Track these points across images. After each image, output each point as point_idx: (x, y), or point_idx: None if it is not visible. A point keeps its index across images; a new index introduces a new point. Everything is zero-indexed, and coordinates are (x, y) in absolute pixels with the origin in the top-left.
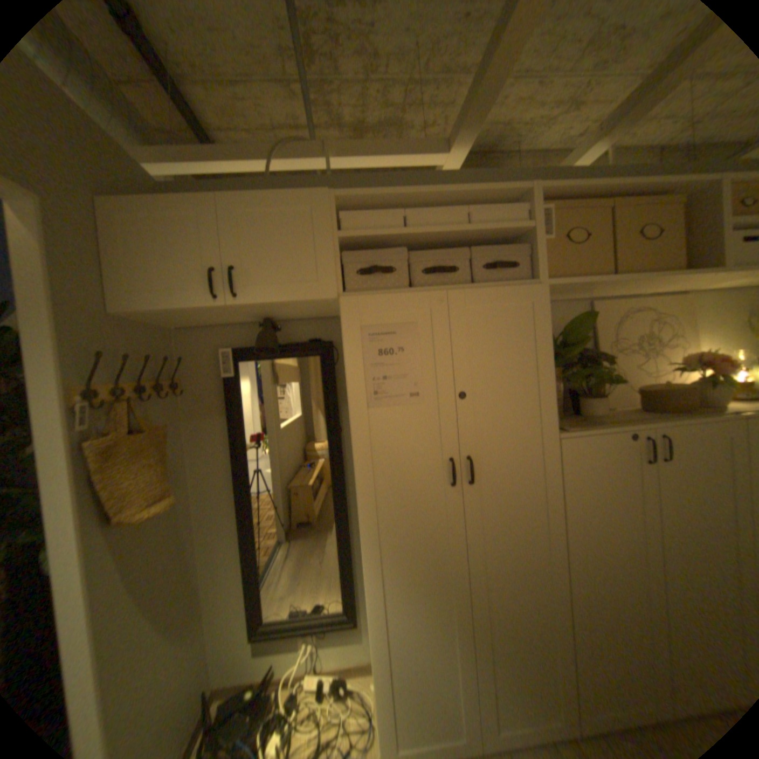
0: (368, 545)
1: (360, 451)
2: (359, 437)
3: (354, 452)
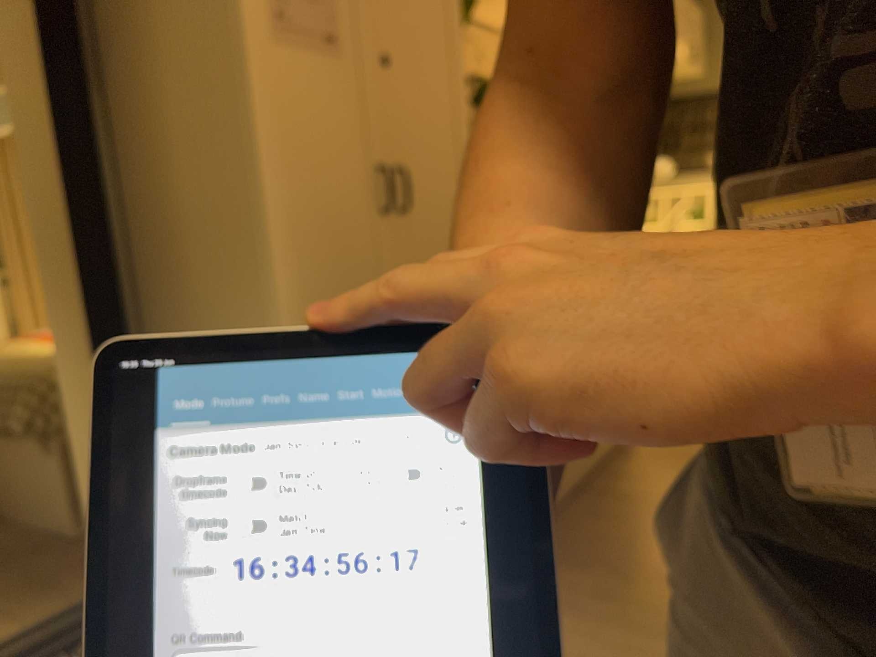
0: (281, 318)
1: (257, 123)
2: (254, 94)
3: (249, 122)
